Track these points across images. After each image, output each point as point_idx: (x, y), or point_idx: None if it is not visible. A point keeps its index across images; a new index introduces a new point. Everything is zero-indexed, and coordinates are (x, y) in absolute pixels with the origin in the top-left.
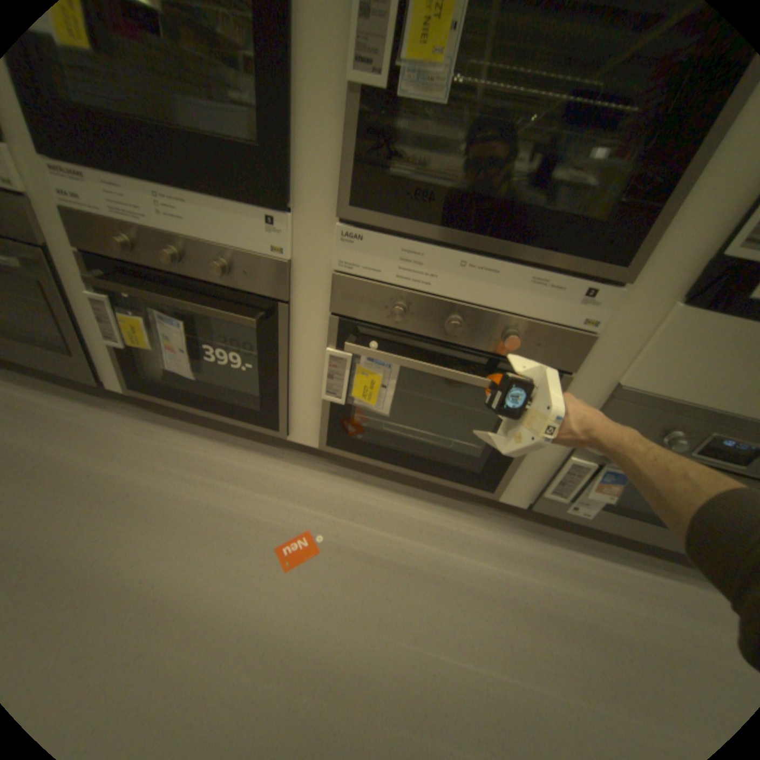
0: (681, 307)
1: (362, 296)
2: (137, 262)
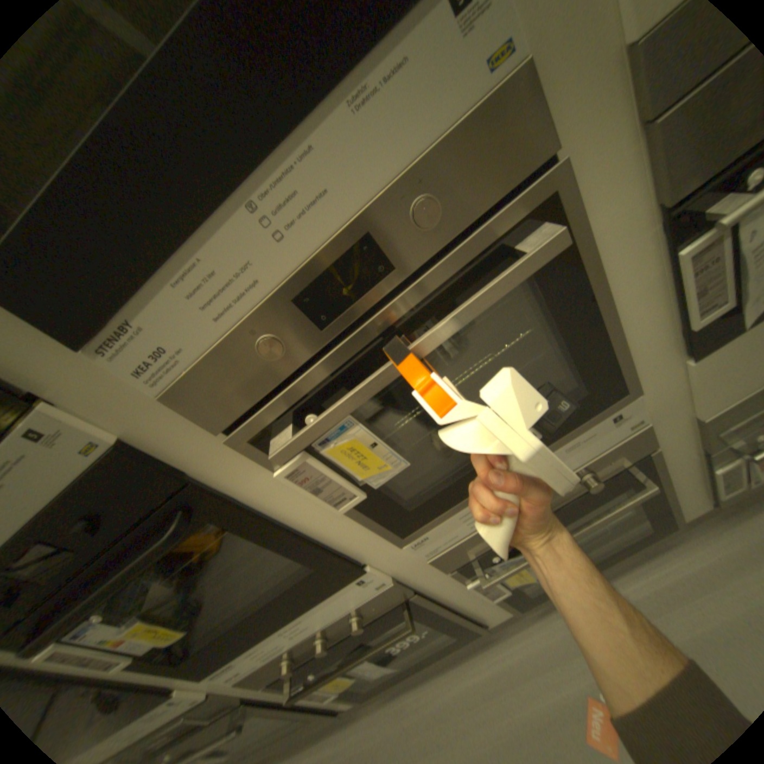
0: (693, 366)
1: (458, 554)
2: (299, 664)
